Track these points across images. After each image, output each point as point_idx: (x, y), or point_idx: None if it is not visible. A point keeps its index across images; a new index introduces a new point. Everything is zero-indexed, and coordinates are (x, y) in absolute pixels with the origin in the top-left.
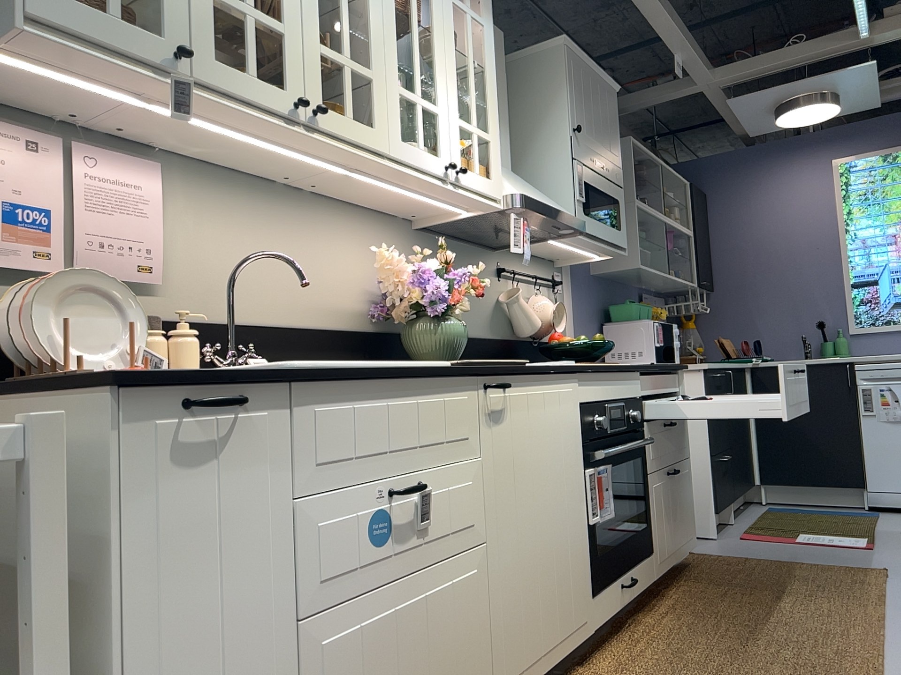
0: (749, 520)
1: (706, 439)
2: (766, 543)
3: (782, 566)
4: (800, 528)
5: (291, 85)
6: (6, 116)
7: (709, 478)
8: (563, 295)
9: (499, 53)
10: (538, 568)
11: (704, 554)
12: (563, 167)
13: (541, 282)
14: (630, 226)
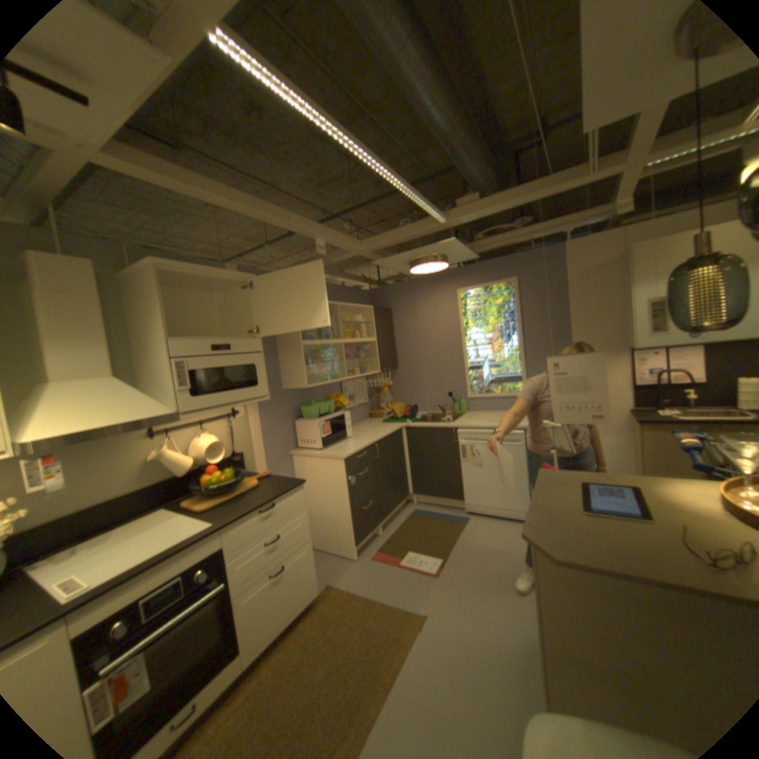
0: (393, 530)
1: (347, 502)
2: (380, 570)
3: (365, 614)
4: (413, 544)
5: None
6: None
7: (350, 525)
8: (244, 418)
9: (81, 279)
10: None
11: (330, 591)
12: (165, 364)
13: (213, 419)
14: (299, 360)
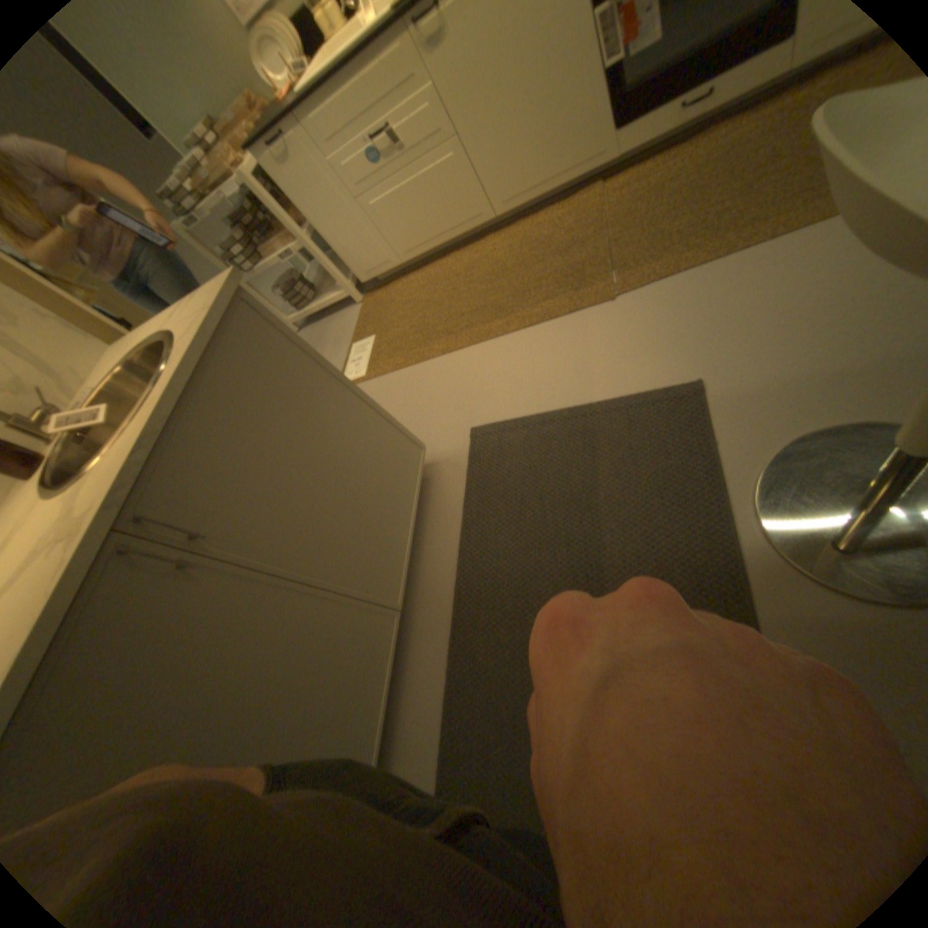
0: None
1: None
2: None
3: None
4: None
5: None
6: None
7: None
8: None
9: None
10: (521, 131)
11: None
12: None
13: None
14: None
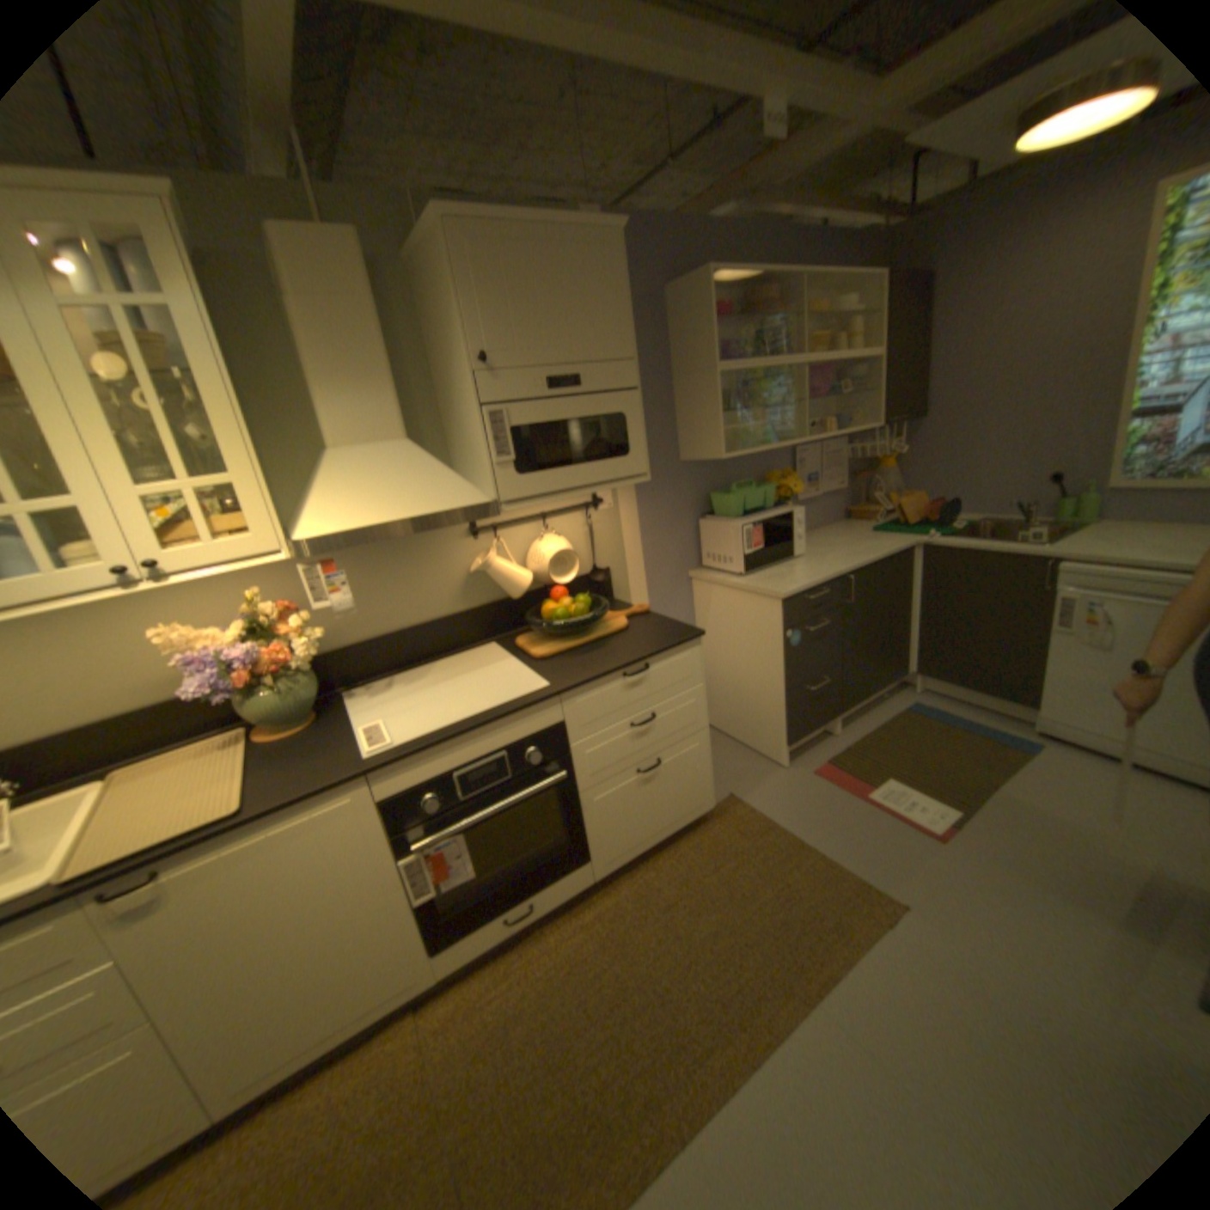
0: (864, 732)
1: (781, 674)
2: (828, 795)
3: (790, 862)
4: (902, 768)
5: None
6: None
7: (782, 712)
8: (611, 510)
9: (342, 265)
10: (282, 992)
11: (736, 806)
12: (474, 416)
13: (562, 512)
14: (712, 402)
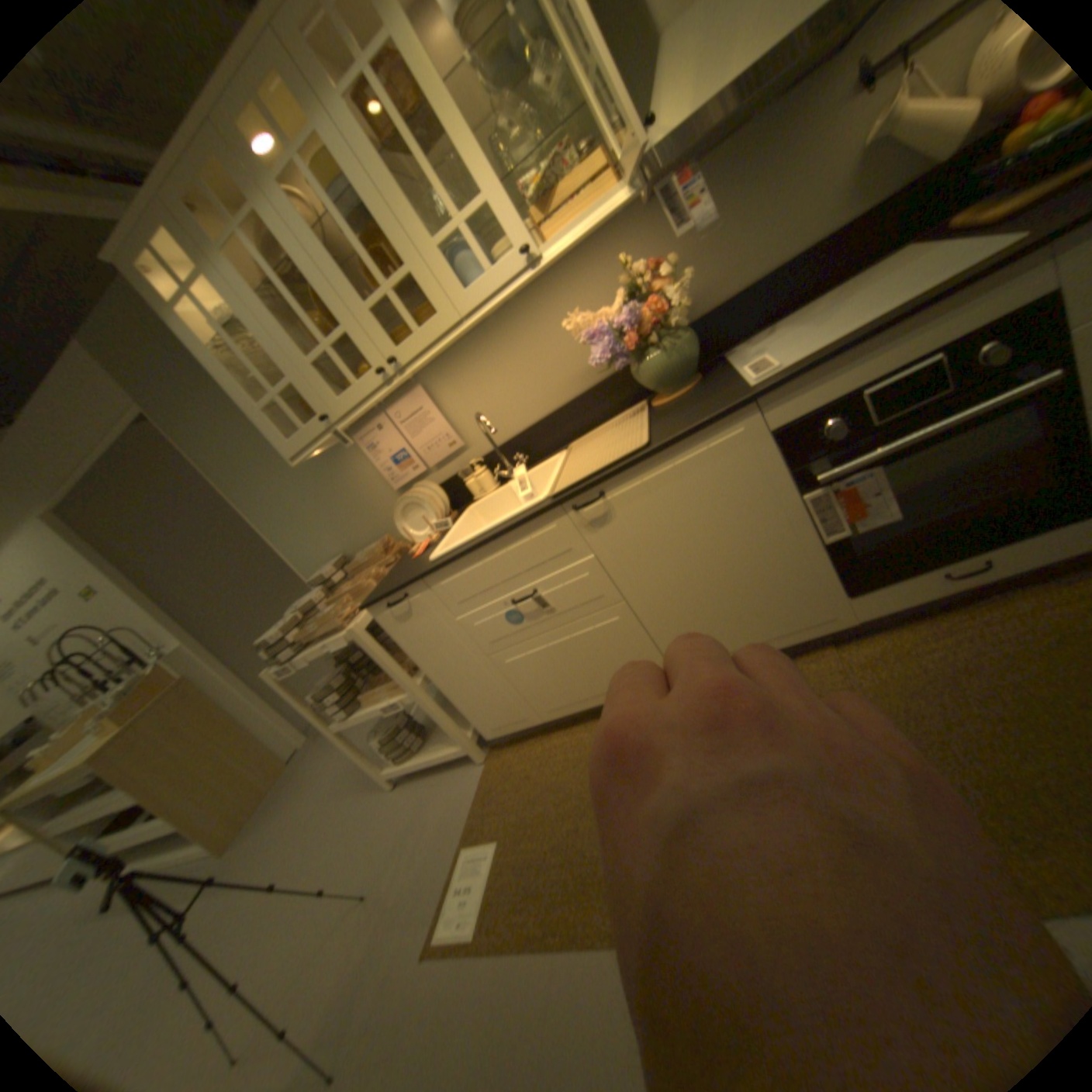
0: None
1: None
2: None
3: None
4: None
5: (373, 360)
6: (367, 420)
7: None
8: None
9: None
10: (712, 600)
11: None
12: None
13: None
14: None
